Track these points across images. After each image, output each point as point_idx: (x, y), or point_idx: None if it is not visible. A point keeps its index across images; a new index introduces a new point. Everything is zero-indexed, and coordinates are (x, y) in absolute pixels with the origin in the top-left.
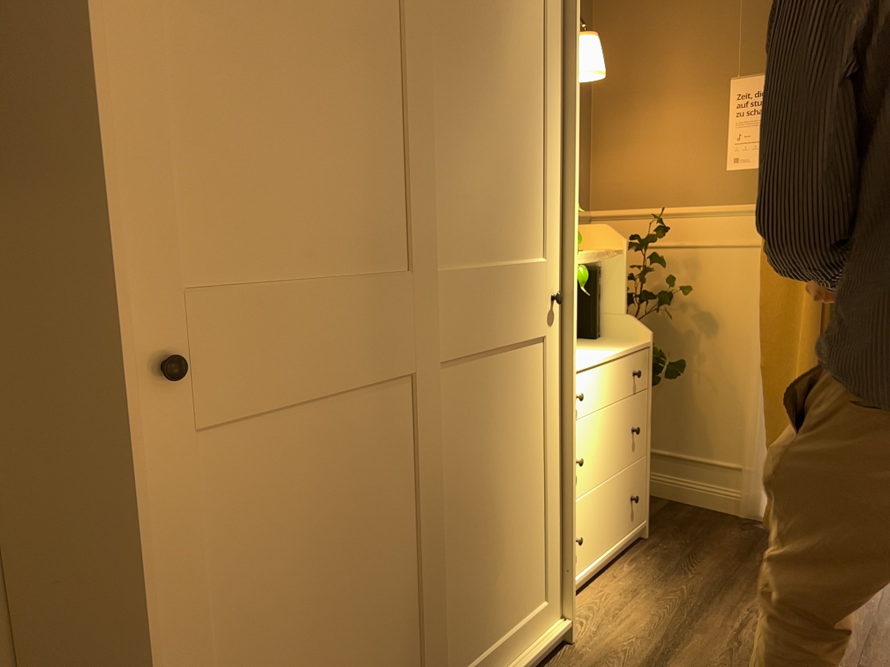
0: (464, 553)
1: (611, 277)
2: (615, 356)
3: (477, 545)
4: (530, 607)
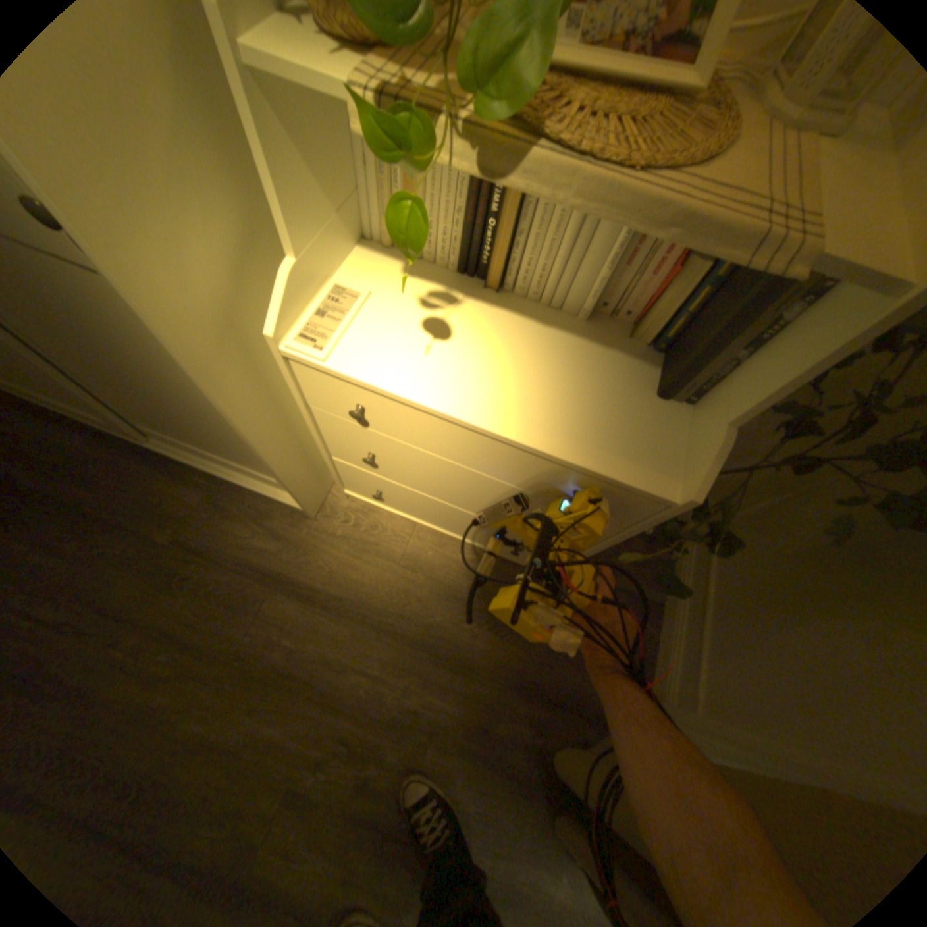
0: (101, 380)
1: (818, 322)
2: (498, 436)
3: (120, 387)
4: (249, 467)
